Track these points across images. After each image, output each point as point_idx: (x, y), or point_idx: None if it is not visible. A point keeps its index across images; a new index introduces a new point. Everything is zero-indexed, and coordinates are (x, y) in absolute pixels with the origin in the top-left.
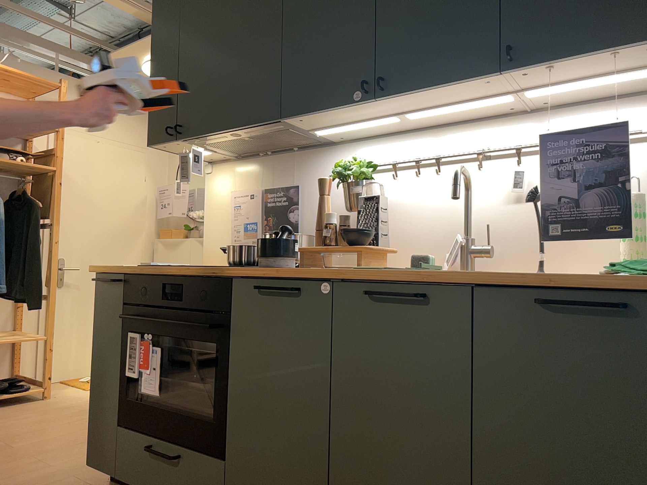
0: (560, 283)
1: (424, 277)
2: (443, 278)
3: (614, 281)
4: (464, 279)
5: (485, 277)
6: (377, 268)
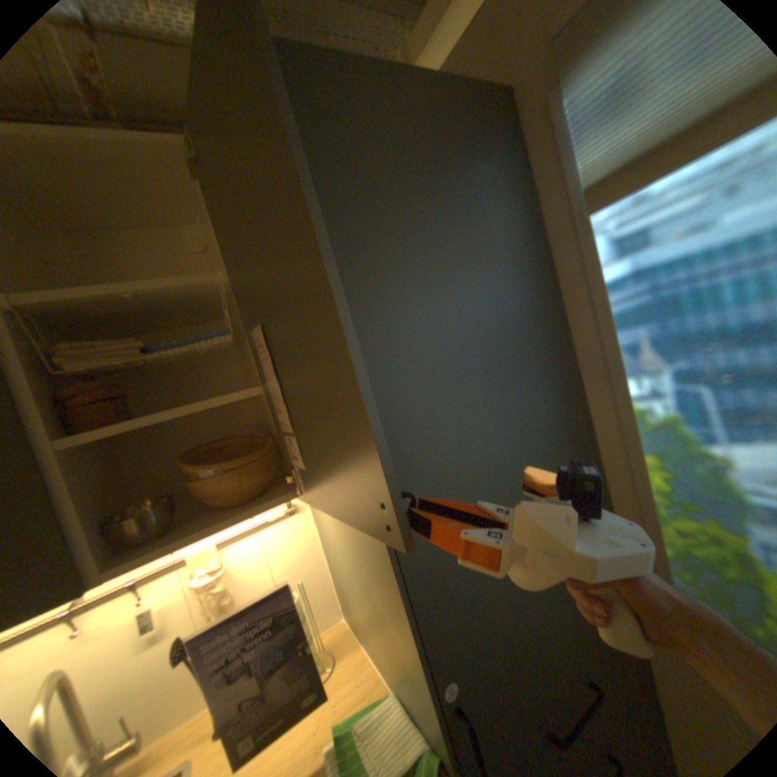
0: None
1: None
2: None
3: None
4: None
5: None
6: None
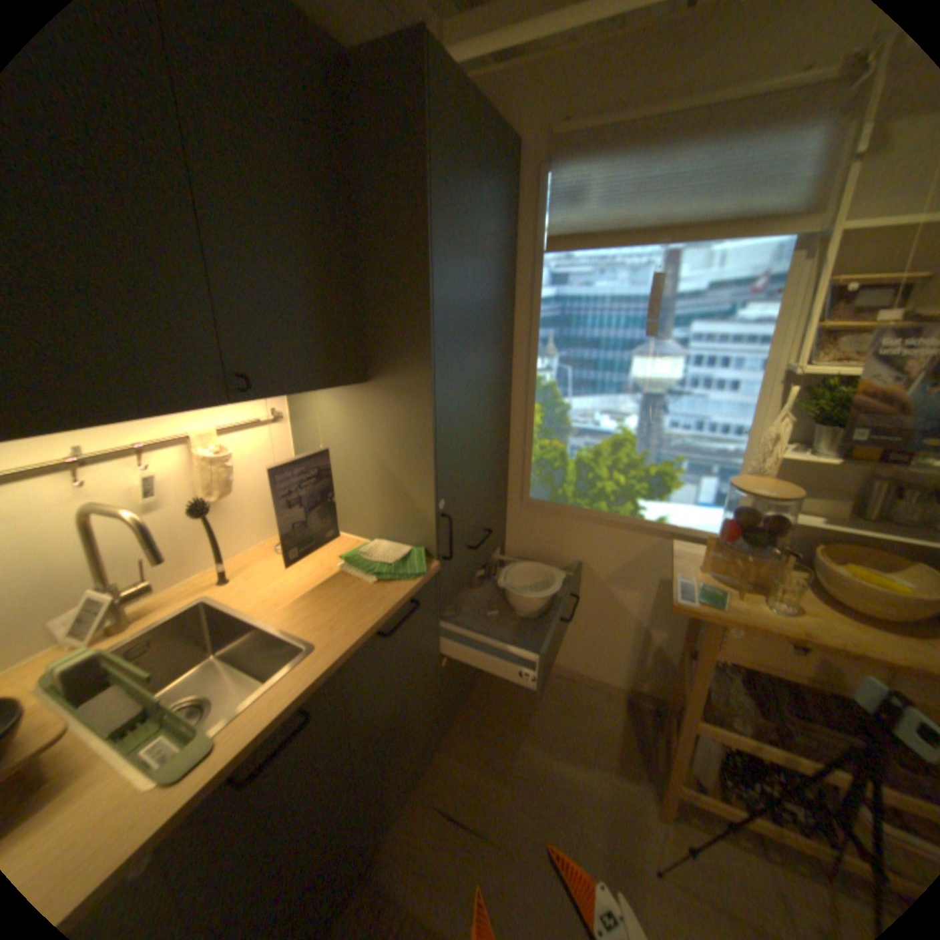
0: (390, 615)
1: (300, 700)
2: (319, 683)
3: (412, 594)
4: (336, 668)
5: (352, 652)
6: (208, 747)
